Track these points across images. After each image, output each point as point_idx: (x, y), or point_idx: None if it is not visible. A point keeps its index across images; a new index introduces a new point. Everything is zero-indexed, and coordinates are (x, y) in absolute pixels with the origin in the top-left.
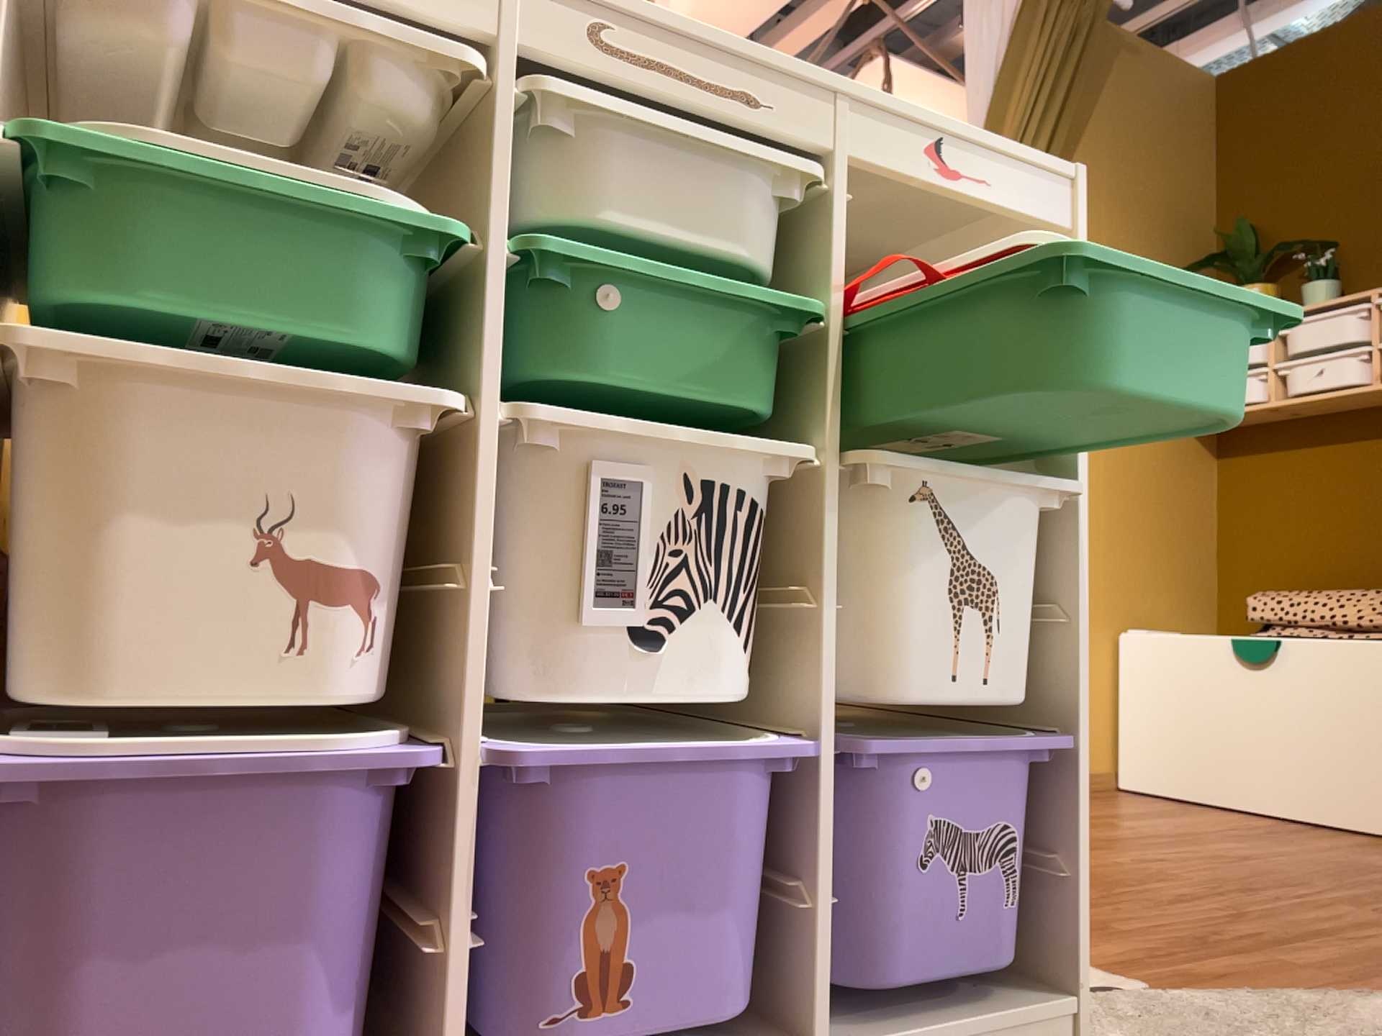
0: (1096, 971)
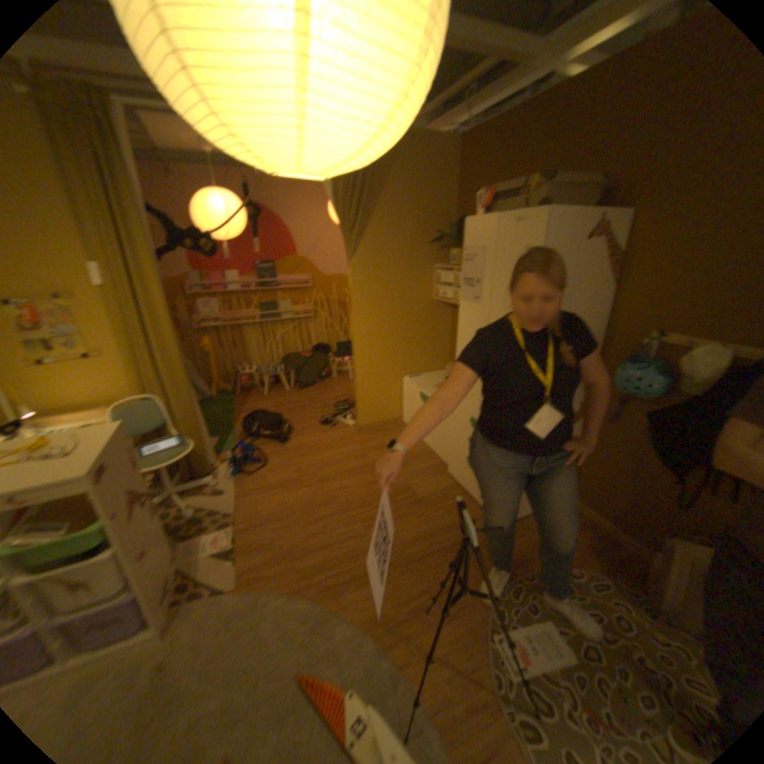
0: (225, 587)
